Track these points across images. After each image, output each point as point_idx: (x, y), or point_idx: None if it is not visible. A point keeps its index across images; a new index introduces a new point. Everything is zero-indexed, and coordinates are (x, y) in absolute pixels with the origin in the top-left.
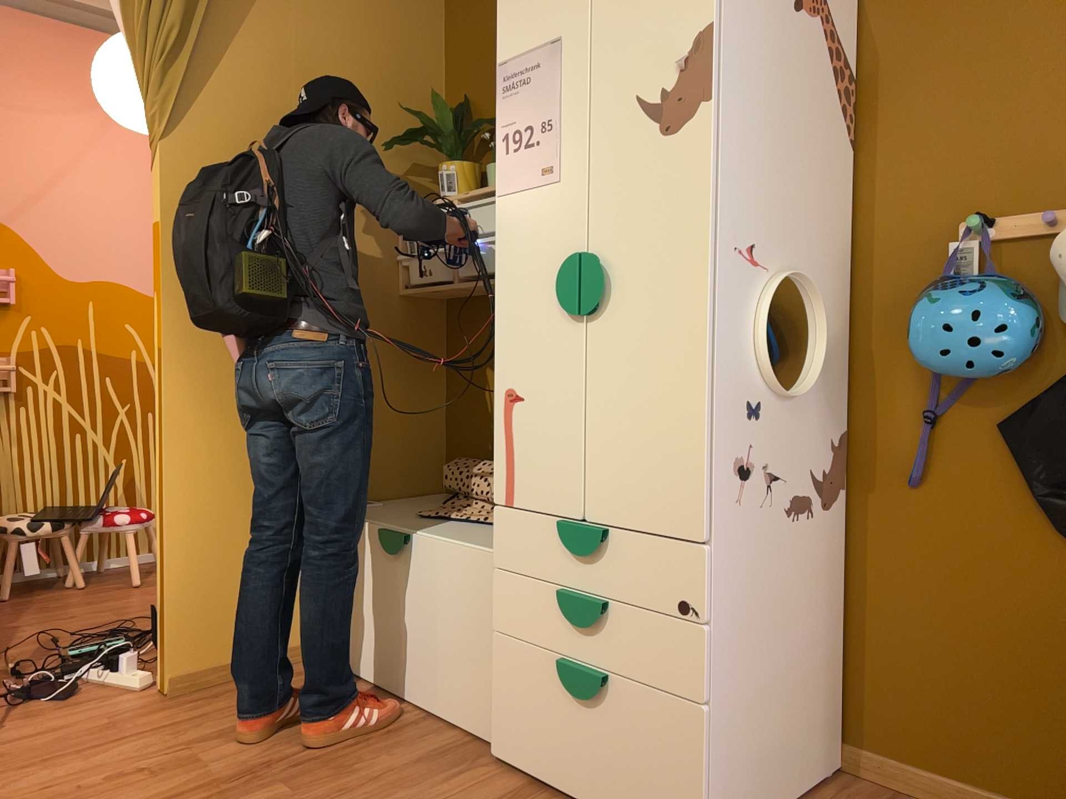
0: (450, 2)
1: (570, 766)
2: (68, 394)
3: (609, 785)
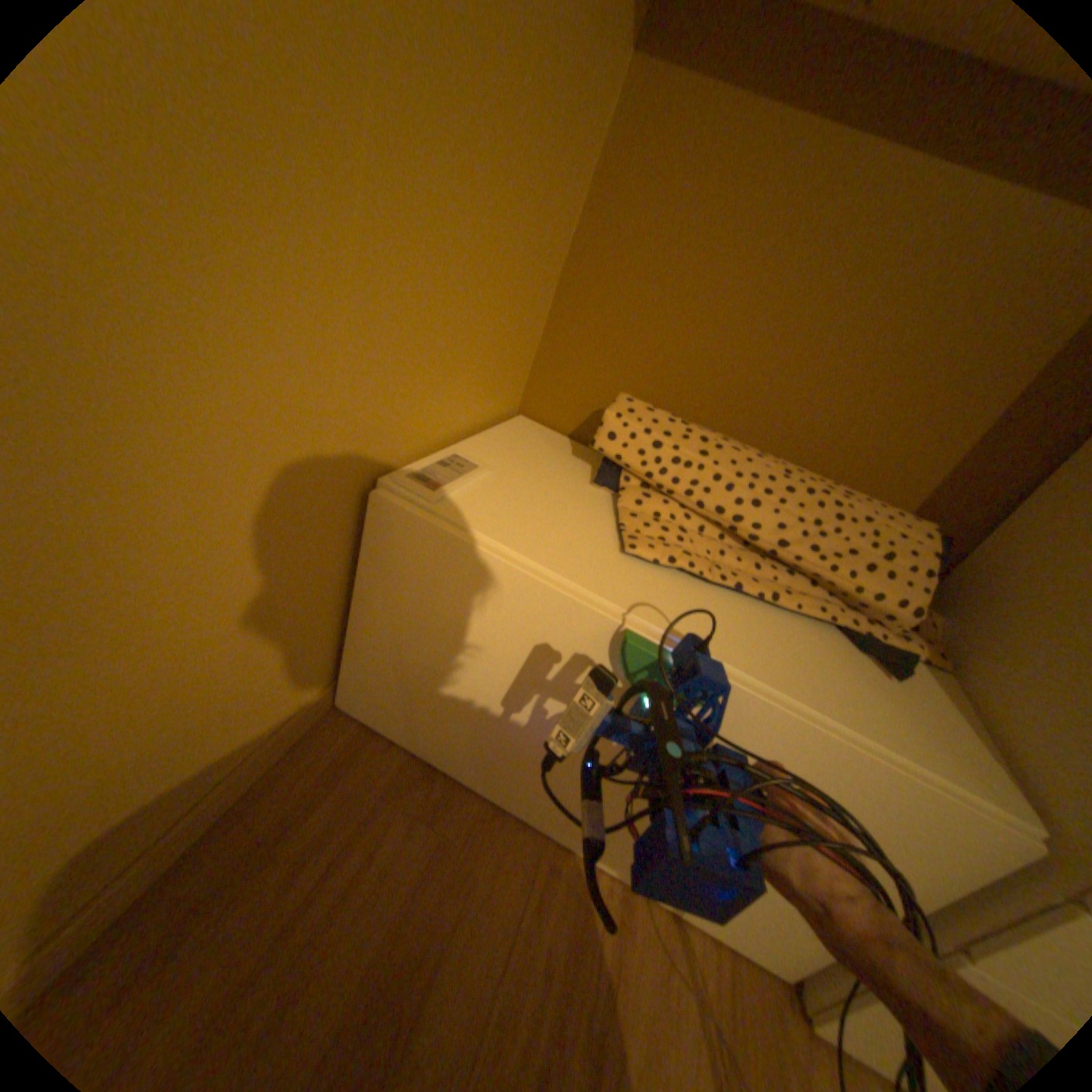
0: None
1: None
2: None
3: None
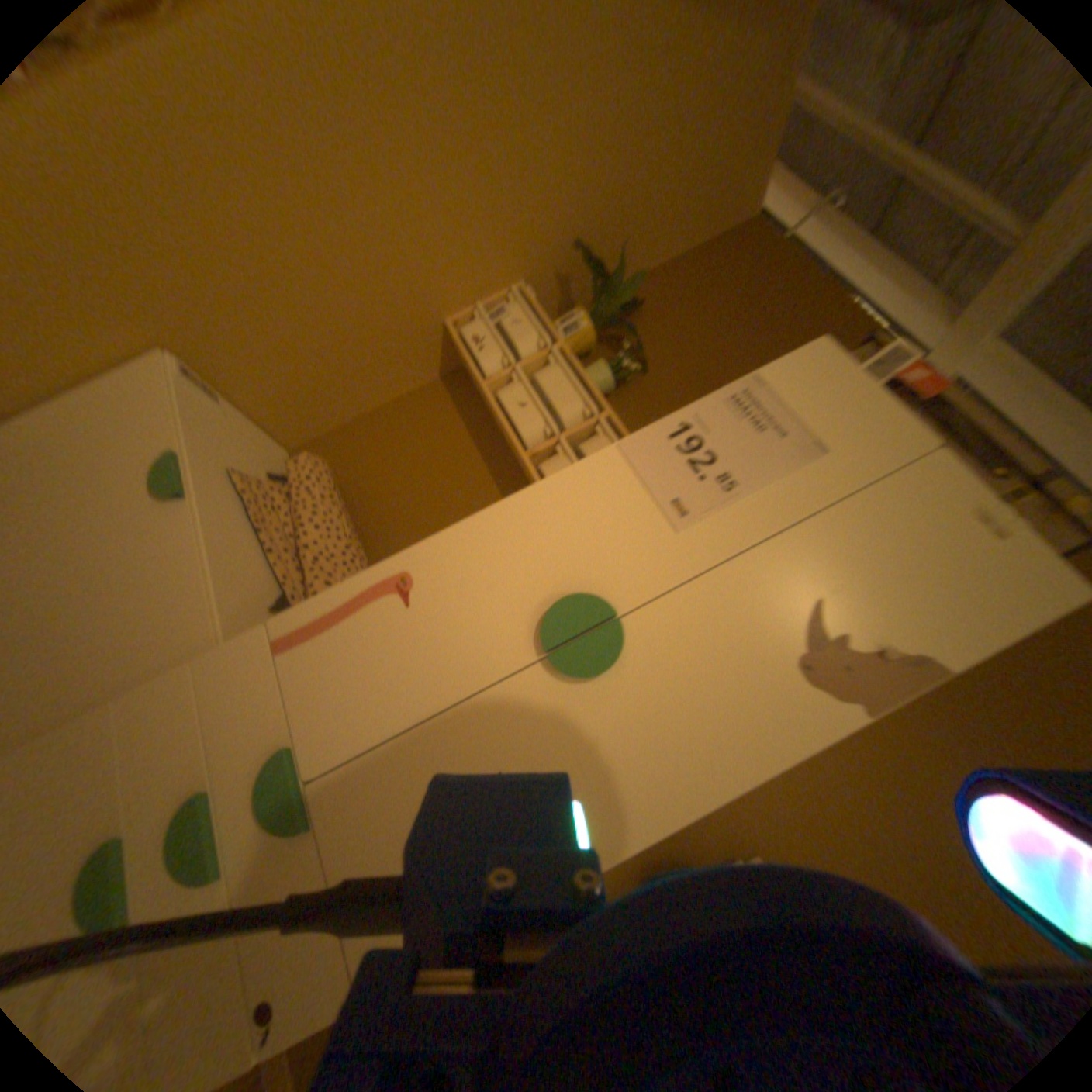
0: (712, 249)
1: None
2: None
3: None
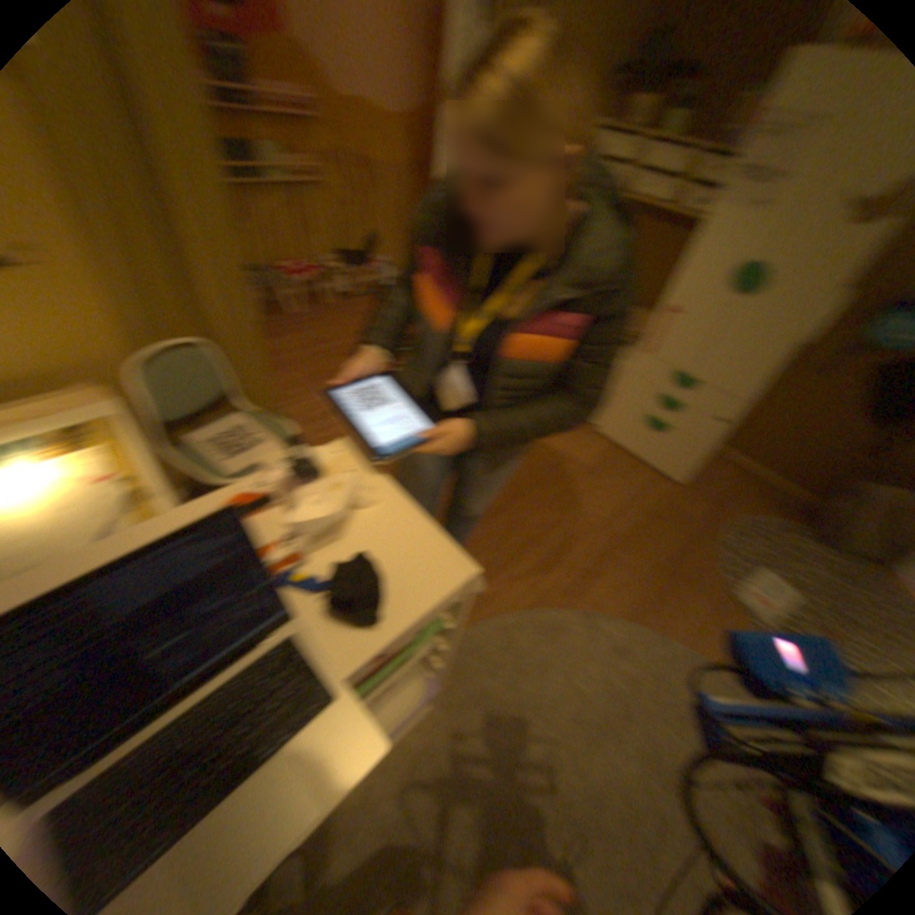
0: None
1: (639, 445)
2: (349, 183)
3: (655, 455)
